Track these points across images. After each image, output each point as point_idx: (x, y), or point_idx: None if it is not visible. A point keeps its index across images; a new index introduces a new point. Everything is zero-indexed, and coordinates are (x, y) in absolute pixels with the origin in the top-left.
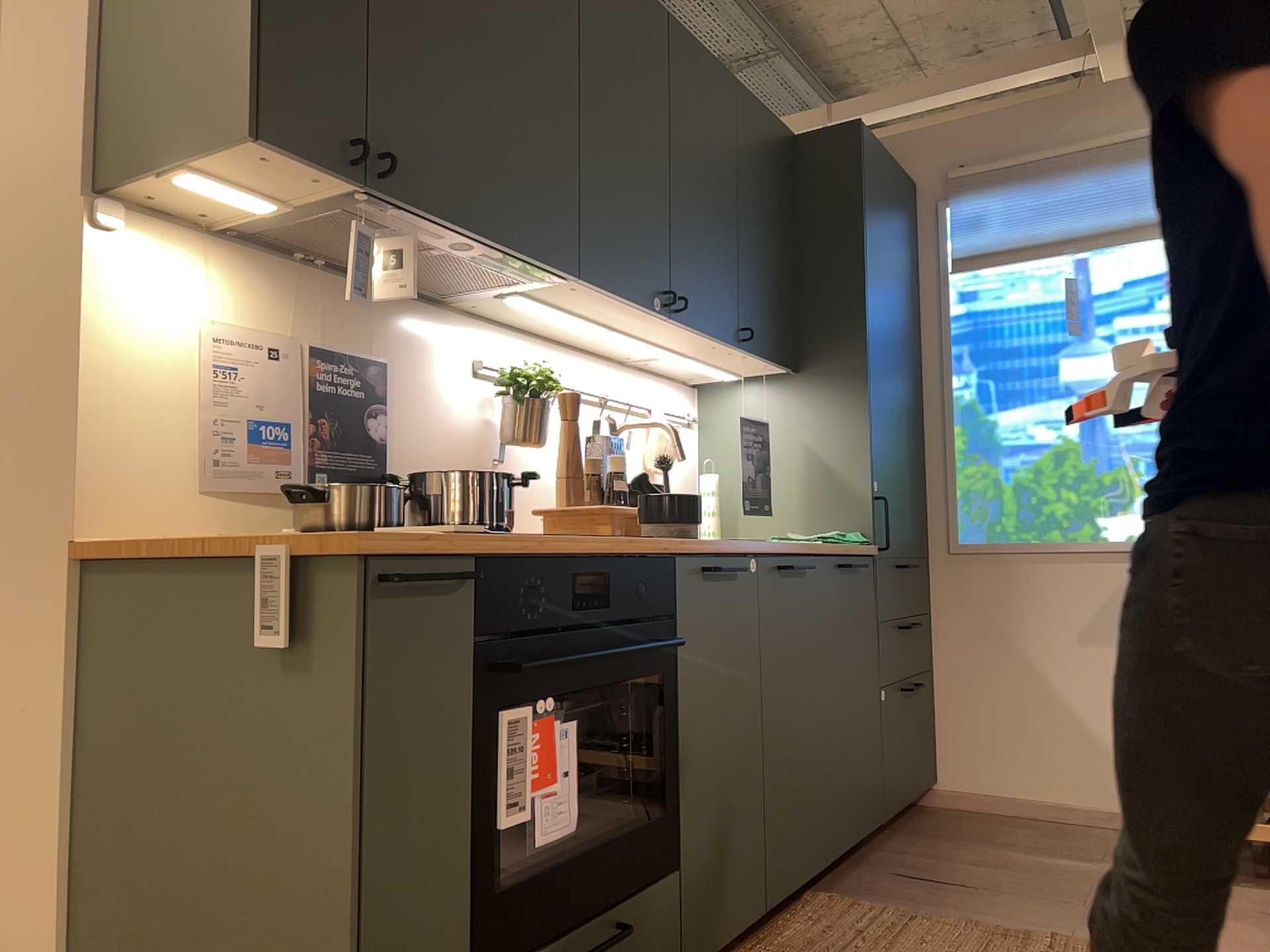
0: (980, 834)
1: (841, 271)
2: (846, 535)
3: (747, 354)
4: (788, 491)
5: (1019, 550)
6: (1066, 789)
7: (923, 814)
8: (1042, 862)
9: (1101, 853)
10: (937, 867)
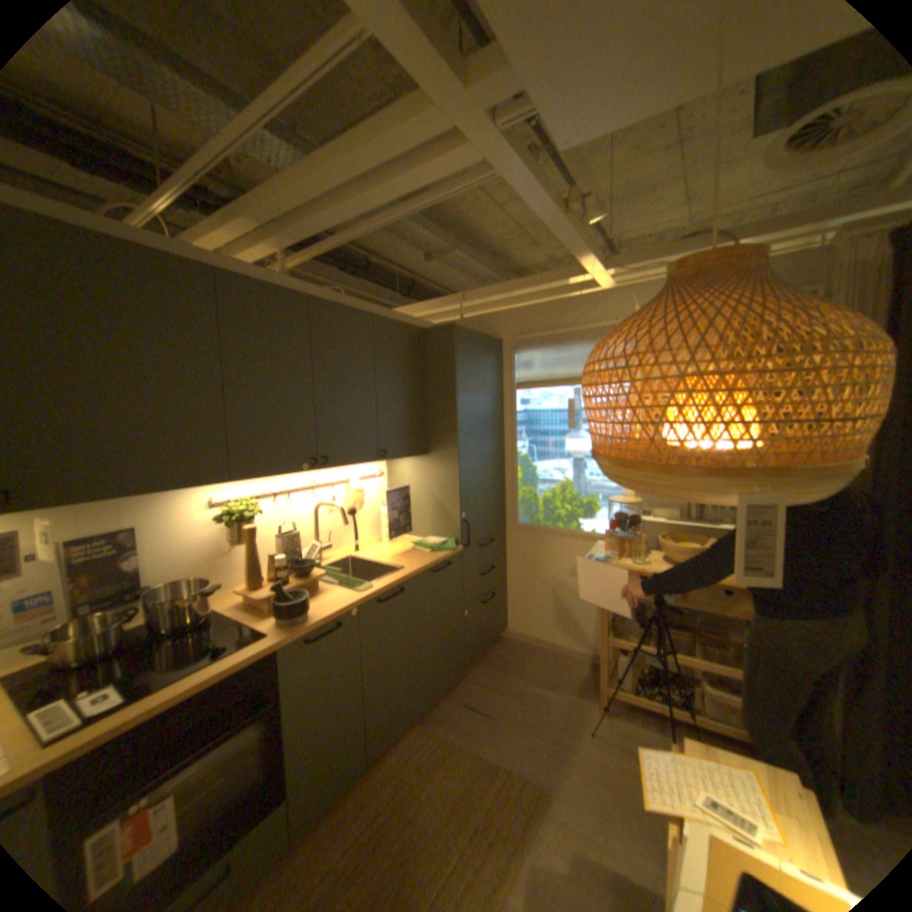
0: (516, 667)
1: (446, 406)
2: (446, 542)
3: (388, 460)
4: (424, 514)
5: (544, 531)
6: (560, 641)
7: (497, 647)
8: (534, 695)
9: (565, 686)
10: (483, 700)
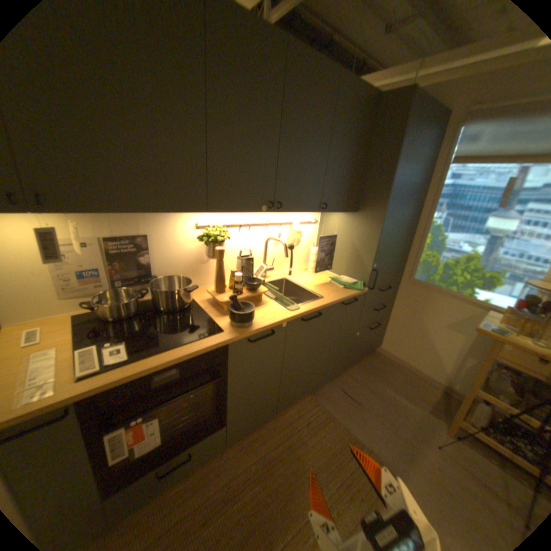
0: (383, 374)
1: (384, 170)
2: (356, 282)
3: (326, 212)
4: (342, 257)
5: (436, 289)
6: (422, 367)
7: (371, 356)
8: (395, 399)
9: (420, 401)
10: (357, 390)
